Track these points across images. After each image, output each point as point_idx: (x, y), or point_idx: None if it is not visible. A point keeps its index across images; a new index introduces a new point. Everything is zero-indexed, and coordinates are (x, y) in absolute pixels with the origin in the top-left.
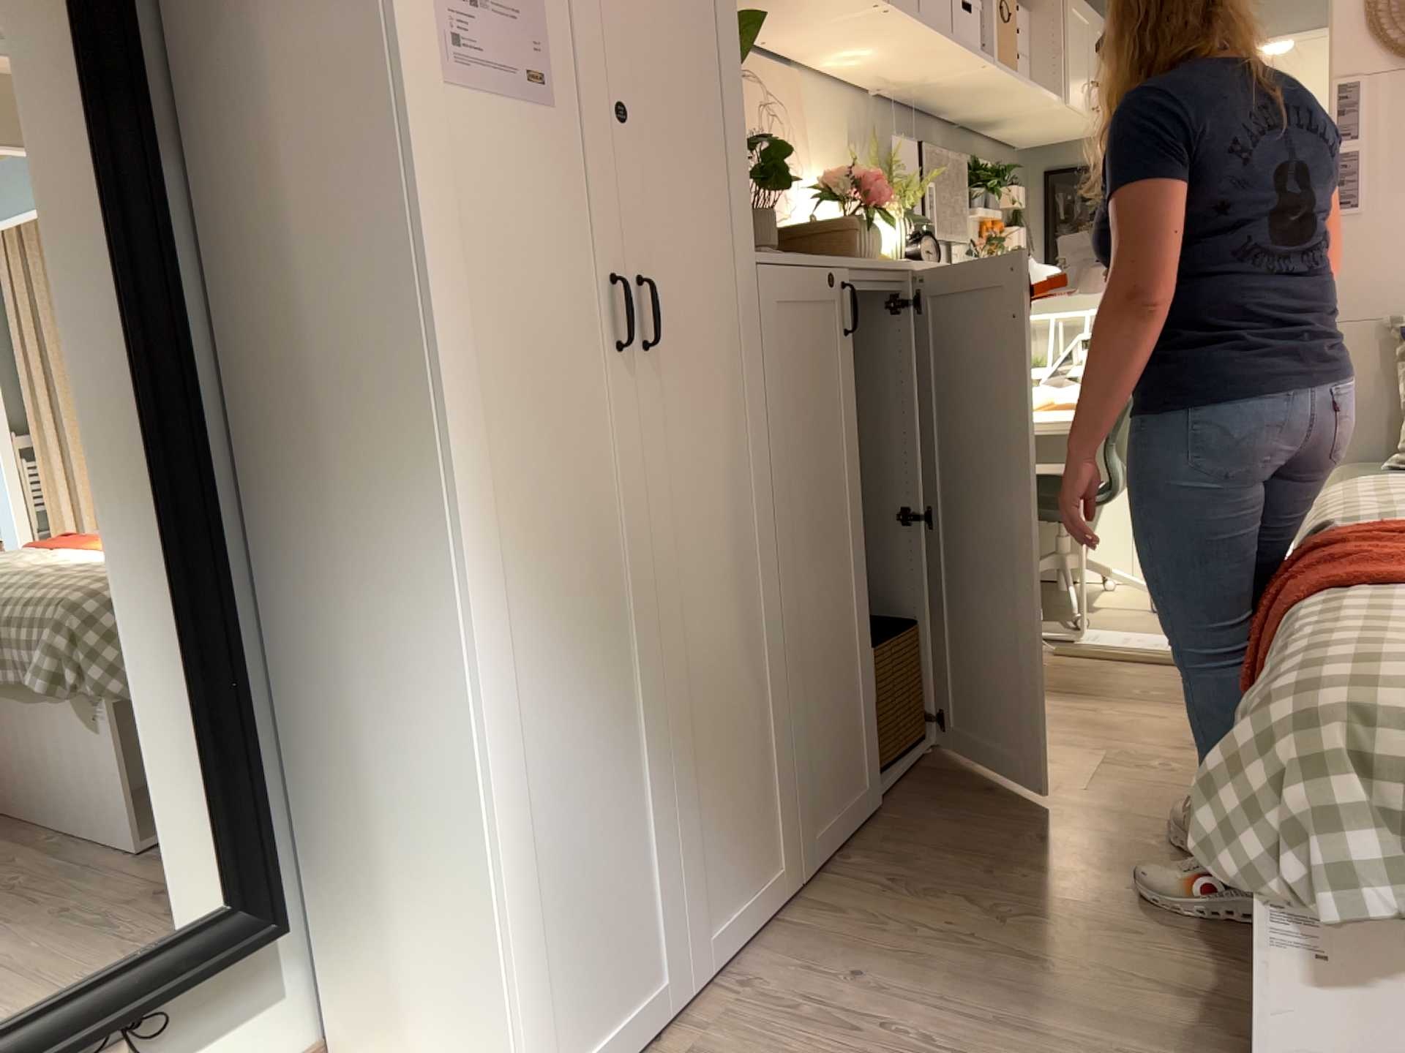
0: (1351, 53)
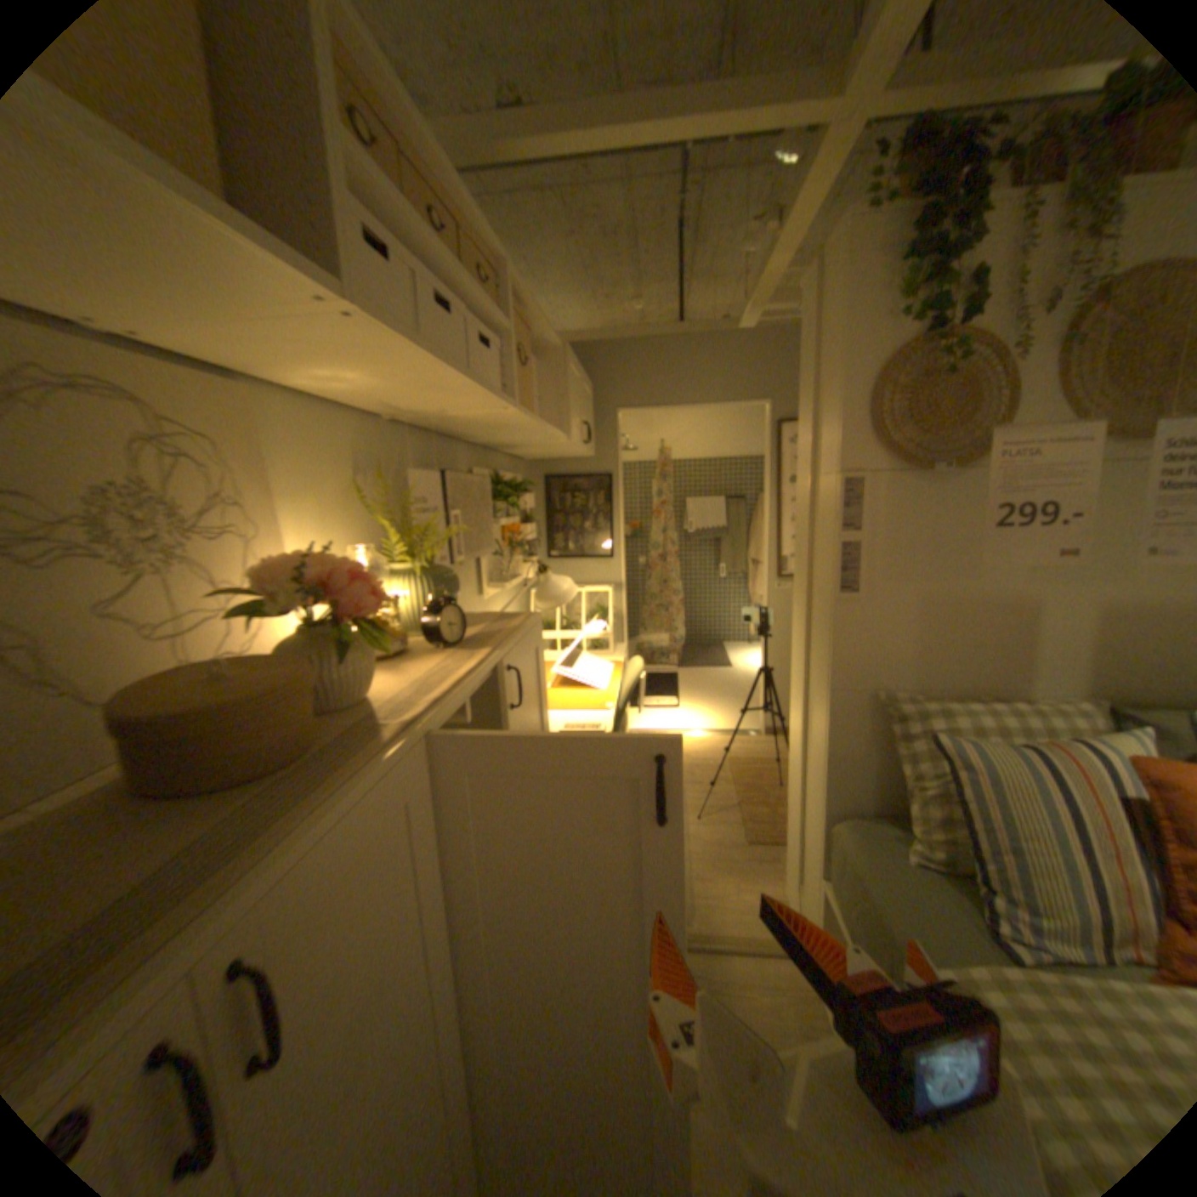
0: (861, 449)
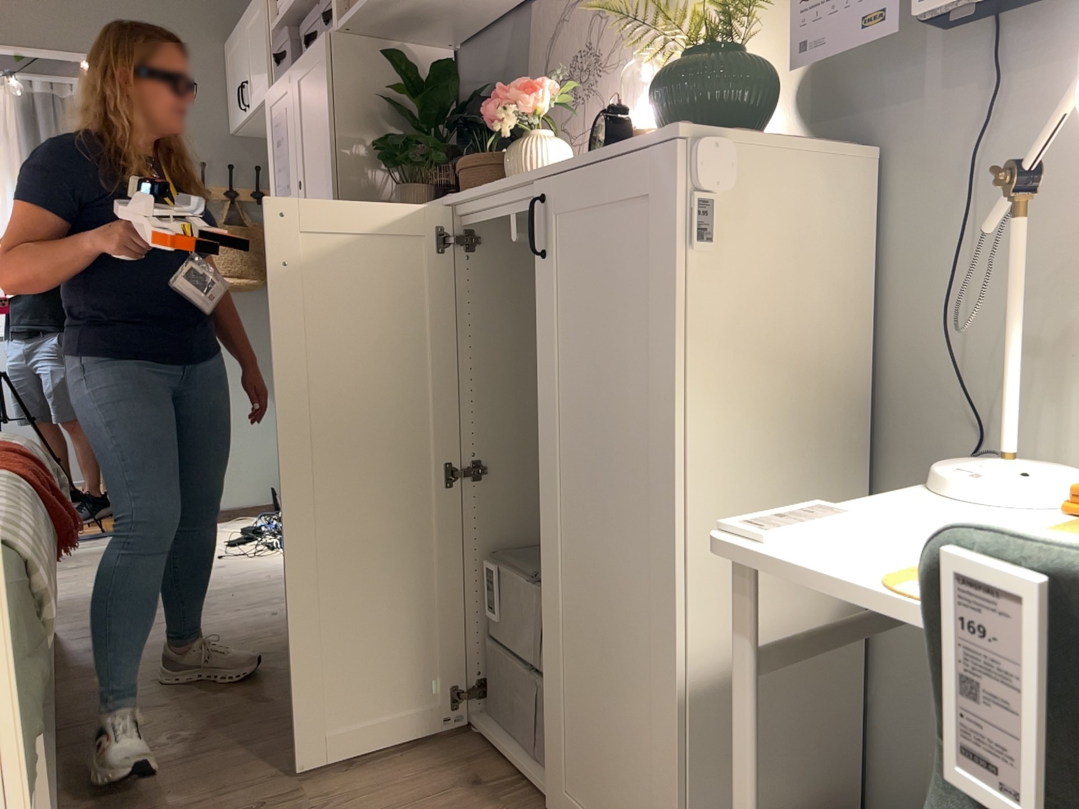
0: None
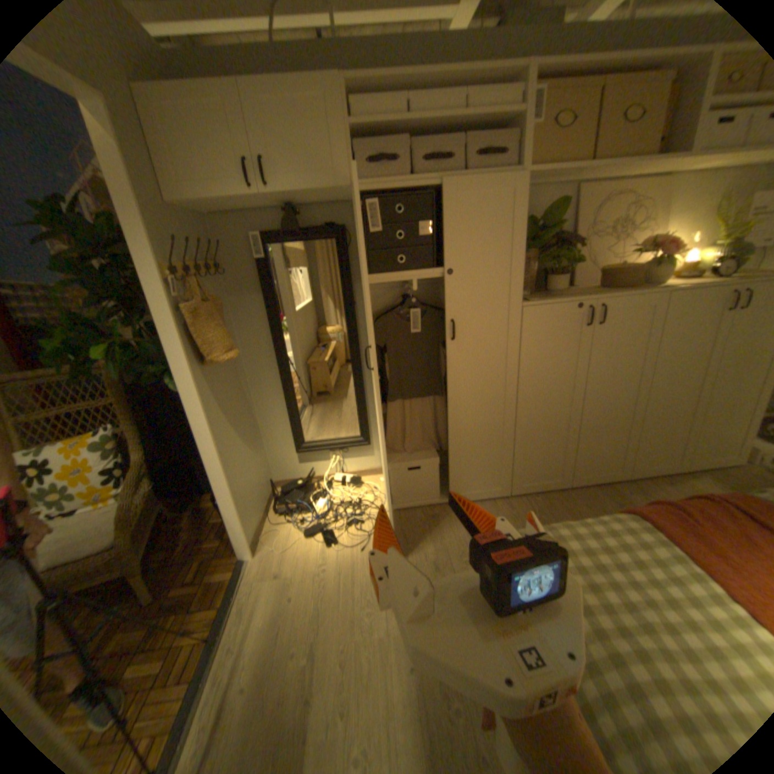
0: None
